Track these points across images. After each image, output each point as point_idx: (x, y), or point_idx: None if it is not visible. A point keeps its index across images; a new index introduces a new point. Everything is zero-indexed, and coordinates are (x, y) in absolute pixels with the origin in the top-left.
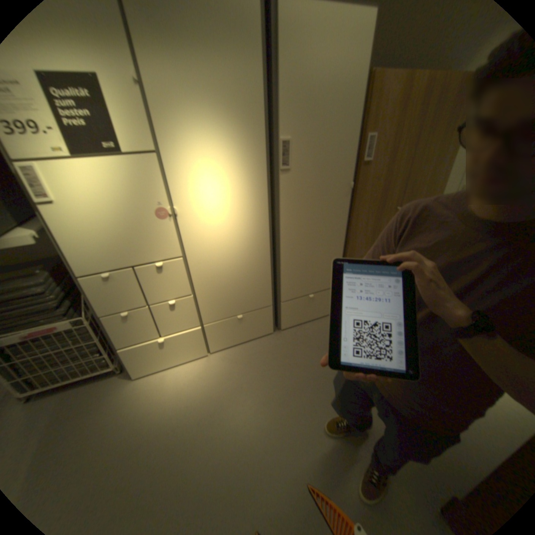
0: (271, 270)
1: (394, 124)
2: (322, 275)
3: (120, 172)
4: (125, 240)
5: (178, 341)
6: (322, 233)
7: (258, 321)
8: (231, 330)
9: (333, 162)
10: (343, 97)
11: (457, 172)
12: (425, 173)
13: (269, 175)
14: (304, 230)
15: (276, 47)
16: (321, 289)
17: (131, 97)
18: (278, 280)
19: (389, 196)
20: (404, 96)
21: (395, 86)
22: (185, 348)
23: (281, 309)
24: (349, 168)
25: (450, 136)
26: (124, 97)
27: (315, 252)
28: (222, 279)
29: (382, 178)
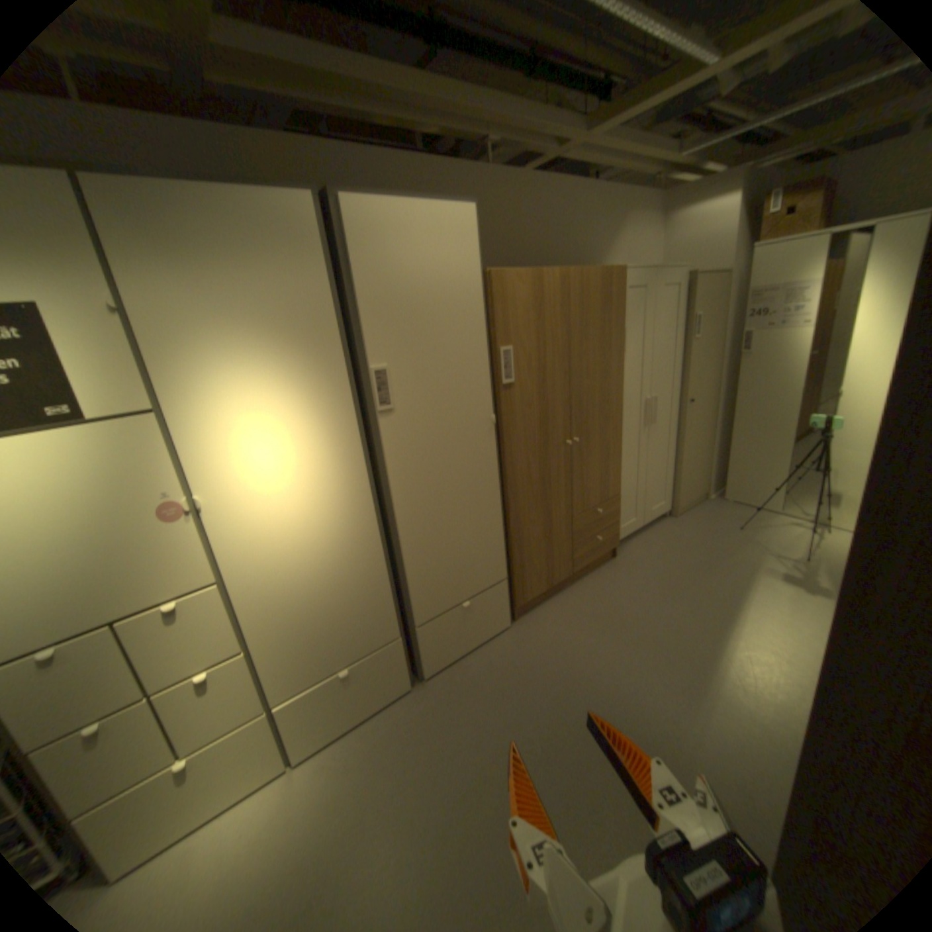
0: (390, 573)
1: (532, 333)
2: (478, 566)
3: (86, 453)
4: (95, 574)
5: (220, 757)
6: (464, 497)
7: (379, 675)
8: (330, 704)
9: (458, 391)
10: (454, 306)
11: (633, 383)
12: (590, 390)
13: (362, 423)
14: (434, 498)
15: (347, 253)
16: (481, 589)
17: (108, 334)
18: (405, 590)
19: (551, 428)
20: (536, 299)
21: (521, 289)
22: (236, 771)
23: (418, 642)
24: (485, 397)
25: (609, 341)
26: (95, 335)
27: (458, 529)
28: (301, 609)
29: (535, 405)
